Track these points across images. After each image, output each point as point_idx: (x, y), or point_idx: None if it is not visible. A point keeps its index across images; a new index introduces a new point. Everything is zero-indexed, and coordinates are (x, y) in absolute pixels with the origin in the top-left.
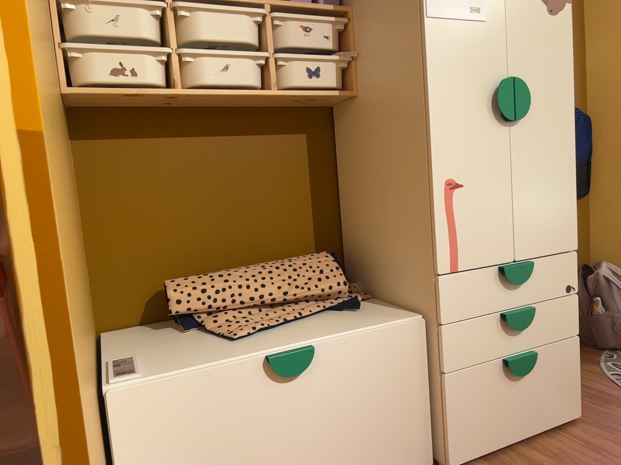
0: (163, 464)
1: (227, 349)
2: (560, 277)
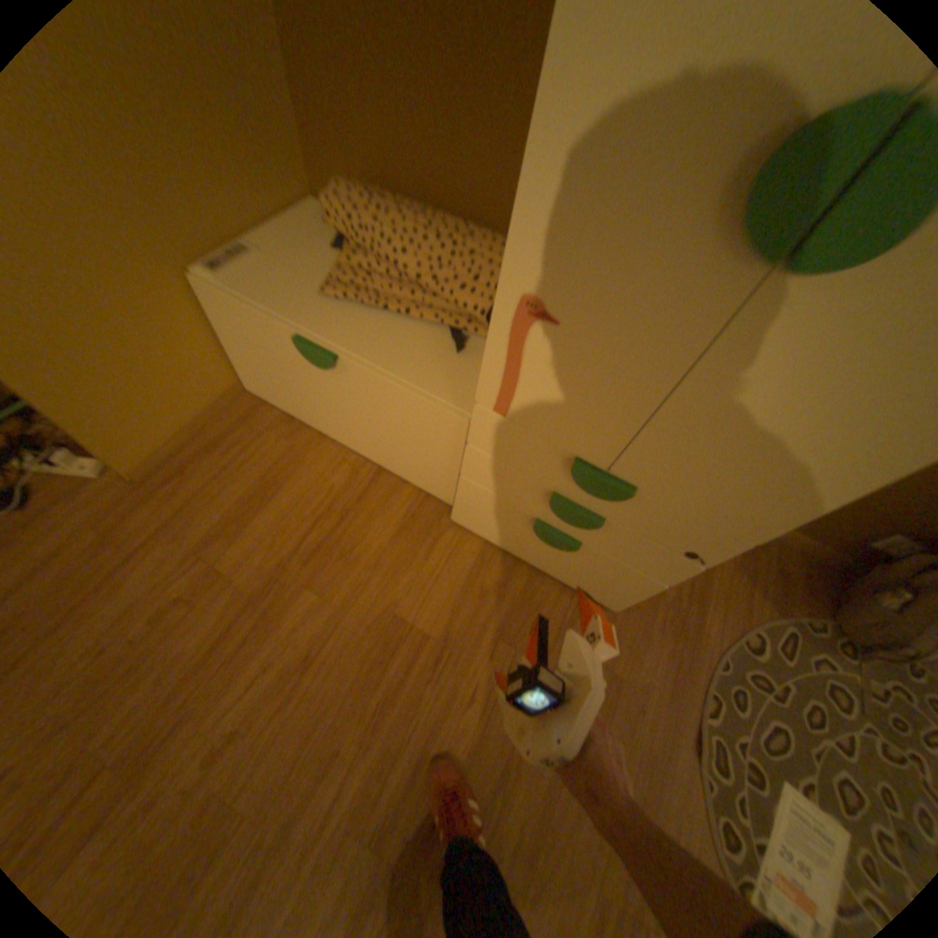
0: (242, 348)
1: (302, 300)
2: (684, 538)
